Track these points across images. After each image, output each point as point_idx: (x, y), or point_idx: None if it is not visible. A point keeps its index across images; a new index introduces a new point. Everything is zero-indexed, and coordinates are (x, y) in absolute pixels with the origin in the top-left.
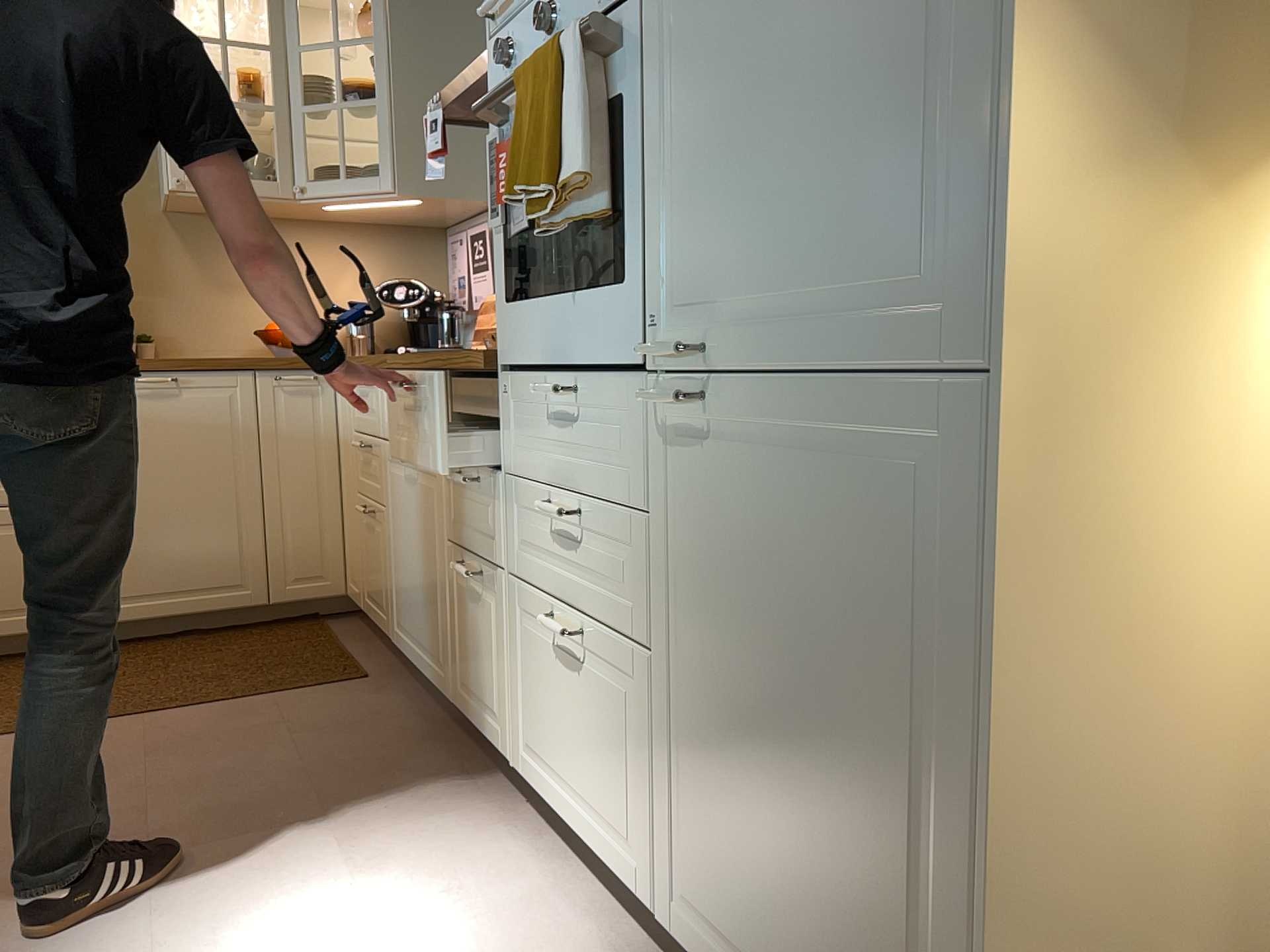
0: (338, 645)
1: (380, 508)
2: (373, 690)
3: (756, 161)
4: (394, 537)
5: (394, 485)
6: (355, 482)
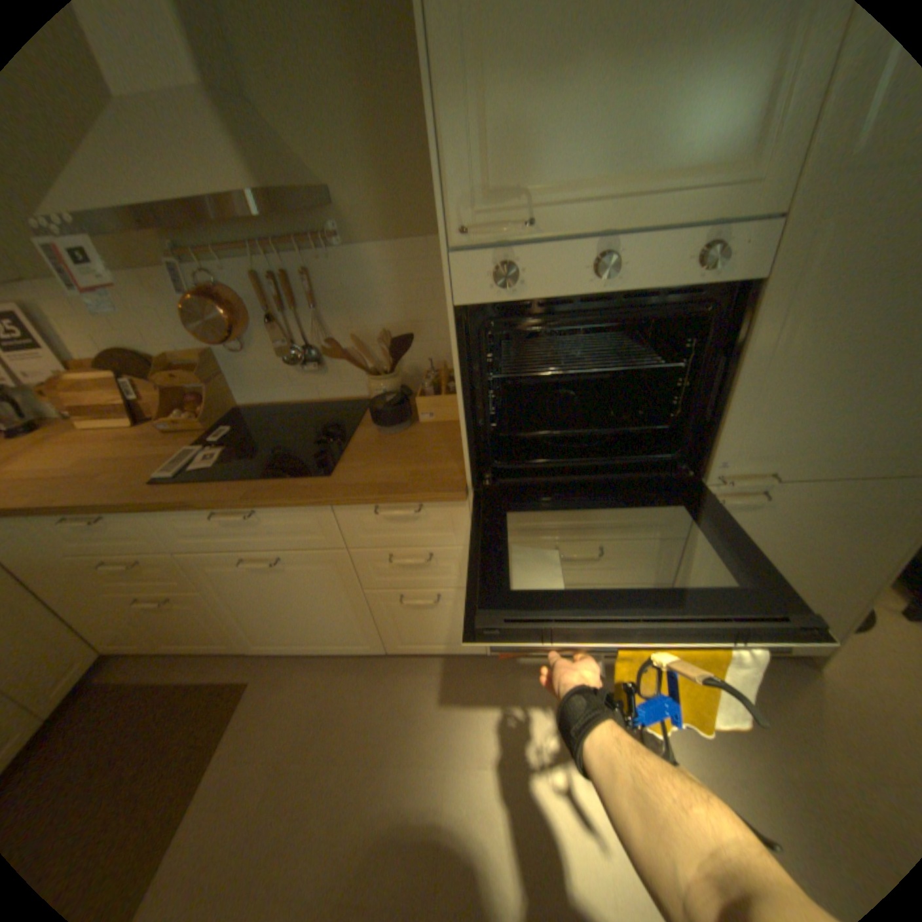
0: (162, 687)
1: (178, 595)
2: (268, 687)
3: (847, 398)
4: (230, 605)
5: (220, 578)
6: (87, 589)
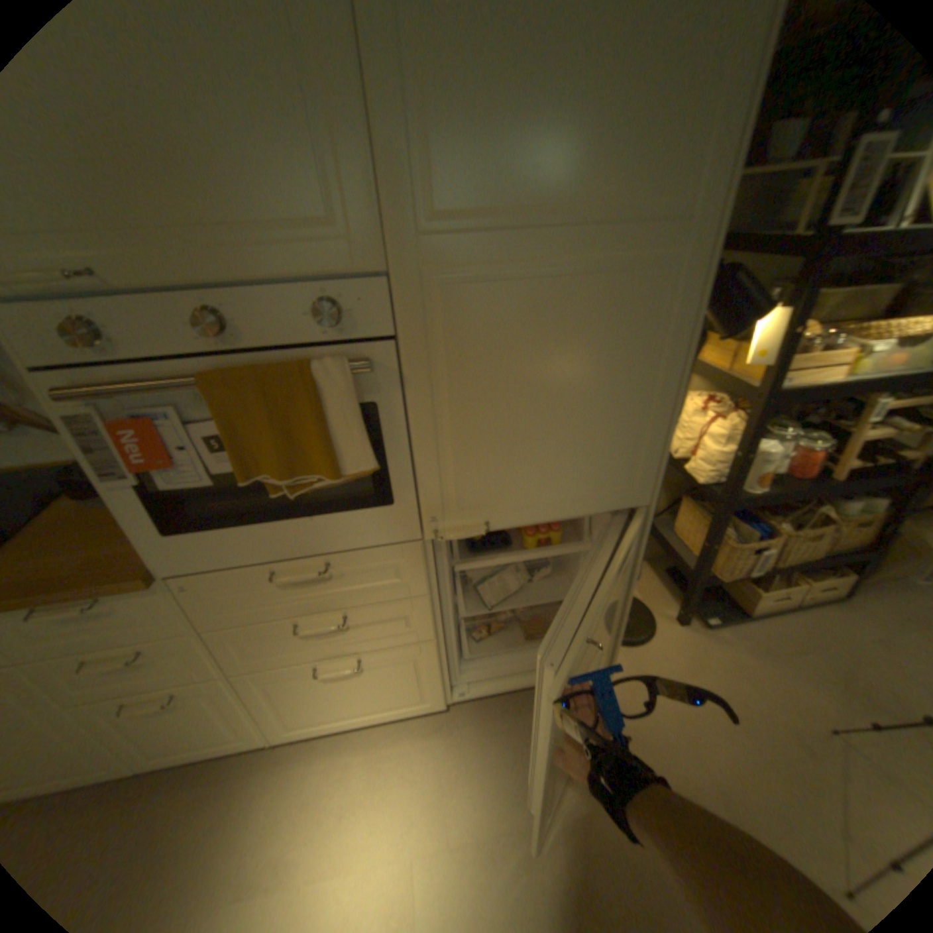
0: None
1: None
2: None
3: (521, 447)
4: None
5: None
6: None
